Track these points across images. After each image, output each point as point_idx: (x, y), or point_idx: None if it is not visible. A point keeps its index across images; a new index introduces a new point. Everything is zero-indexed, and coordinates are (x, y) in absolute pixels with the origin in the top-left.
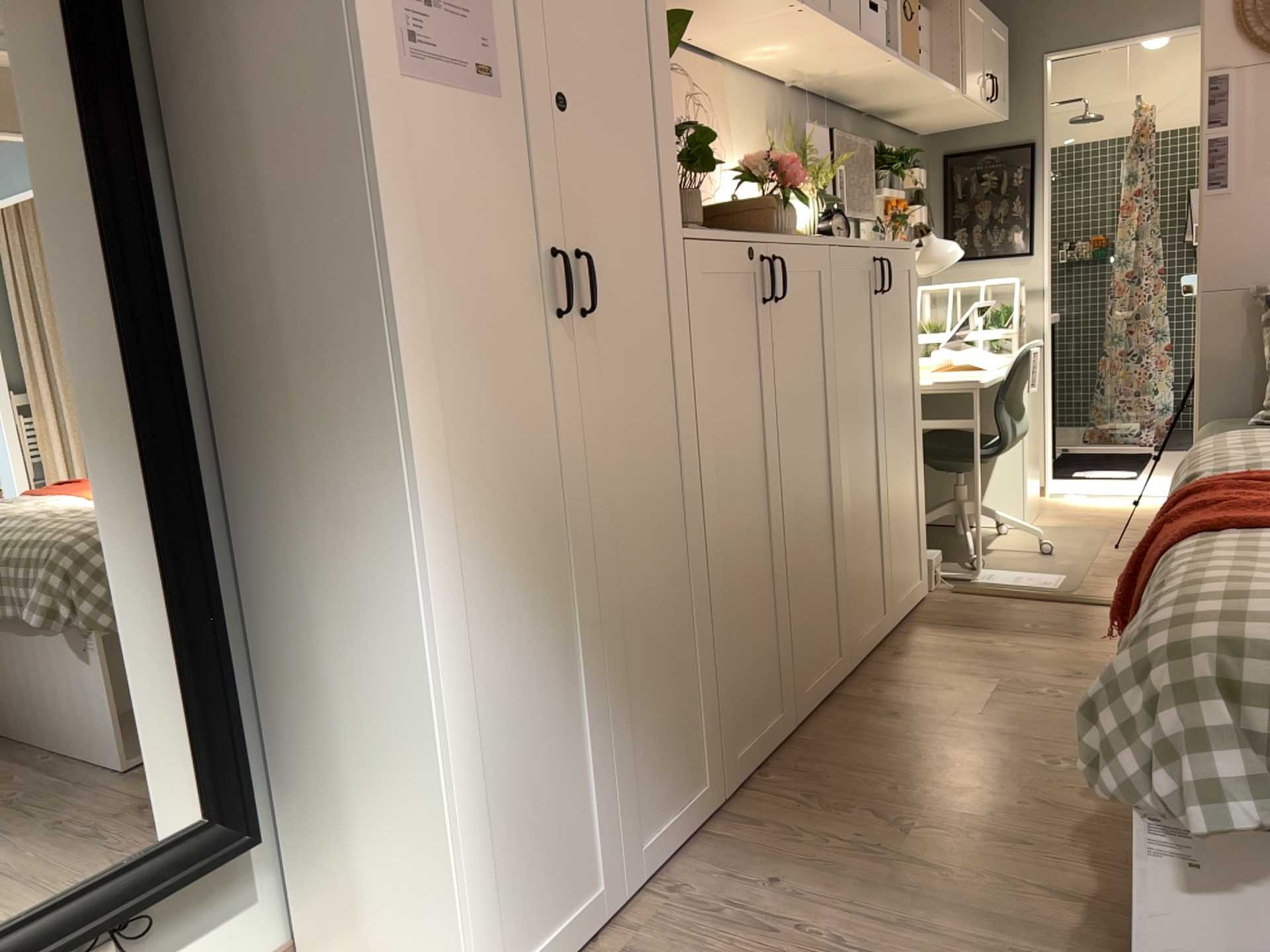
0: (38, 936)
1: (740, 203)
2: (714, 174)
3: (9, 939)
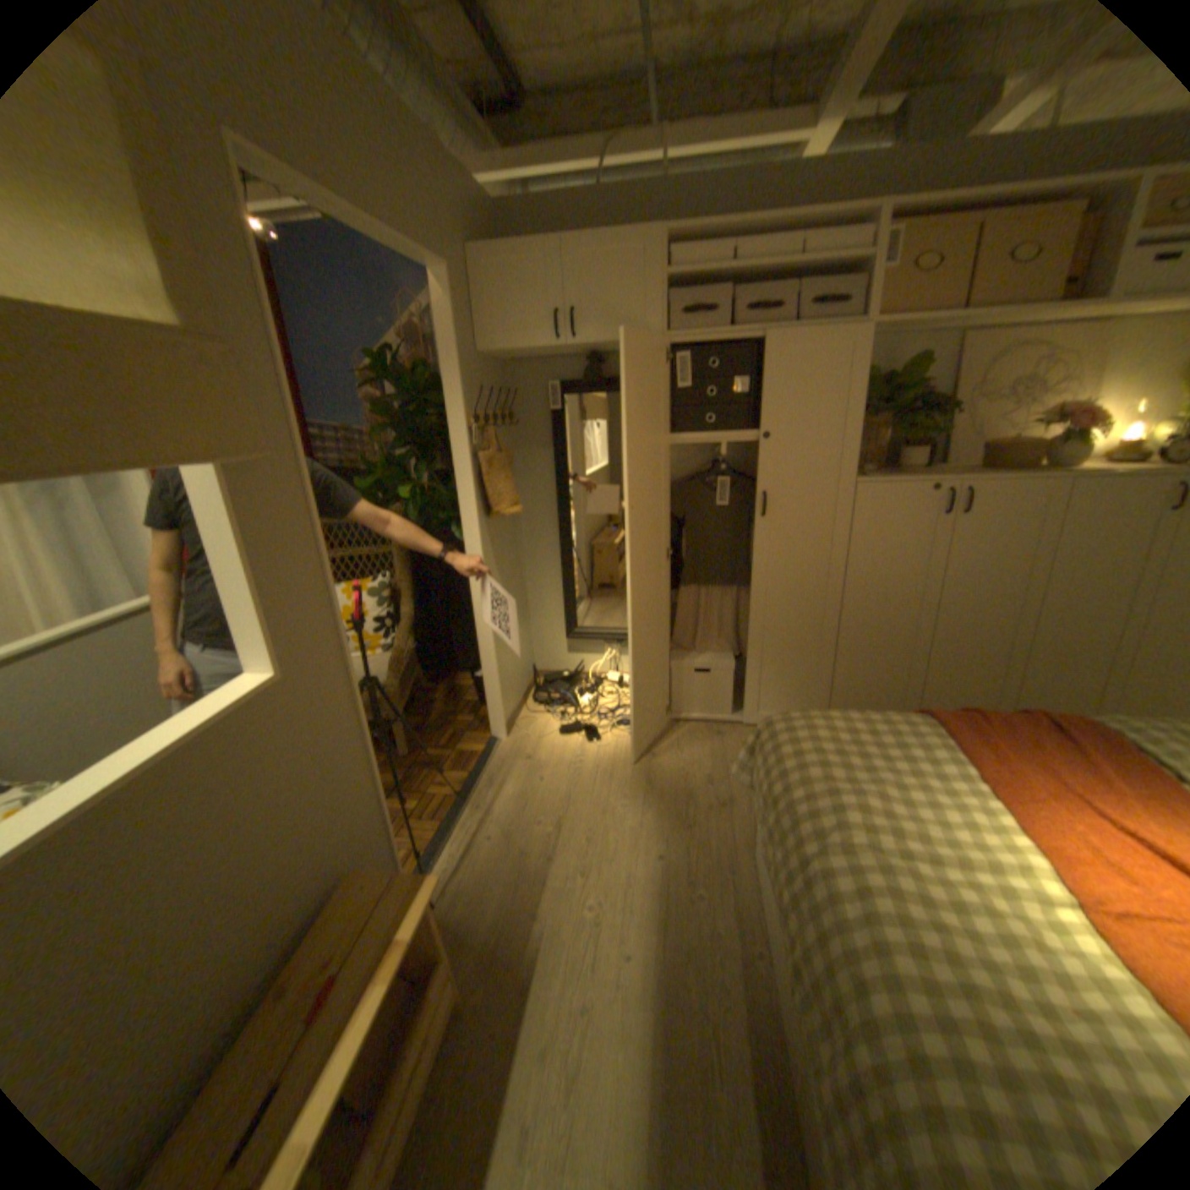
0: (603, 633)
1: (1036, 440)
2: (1033, 417)
3: (598, 631)
